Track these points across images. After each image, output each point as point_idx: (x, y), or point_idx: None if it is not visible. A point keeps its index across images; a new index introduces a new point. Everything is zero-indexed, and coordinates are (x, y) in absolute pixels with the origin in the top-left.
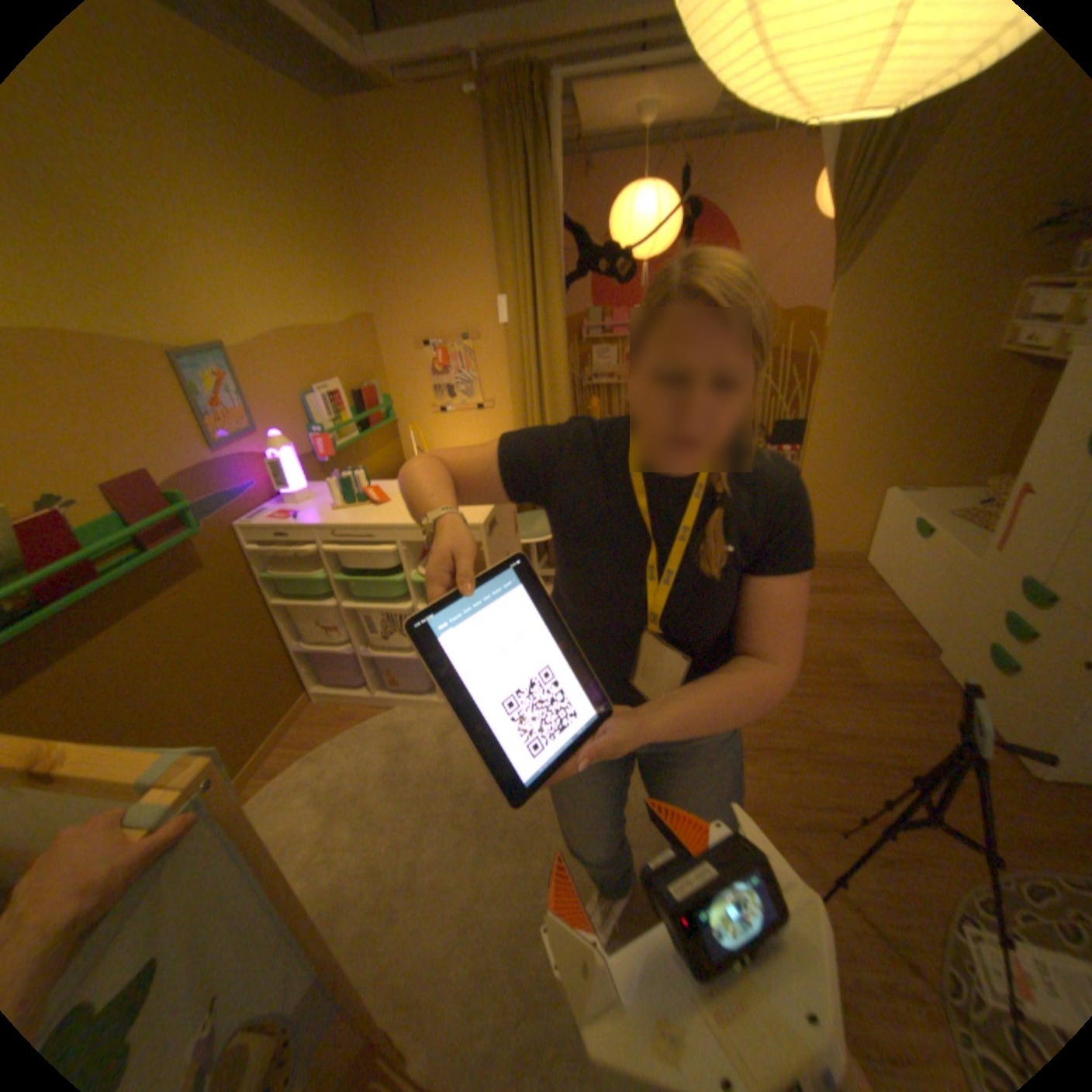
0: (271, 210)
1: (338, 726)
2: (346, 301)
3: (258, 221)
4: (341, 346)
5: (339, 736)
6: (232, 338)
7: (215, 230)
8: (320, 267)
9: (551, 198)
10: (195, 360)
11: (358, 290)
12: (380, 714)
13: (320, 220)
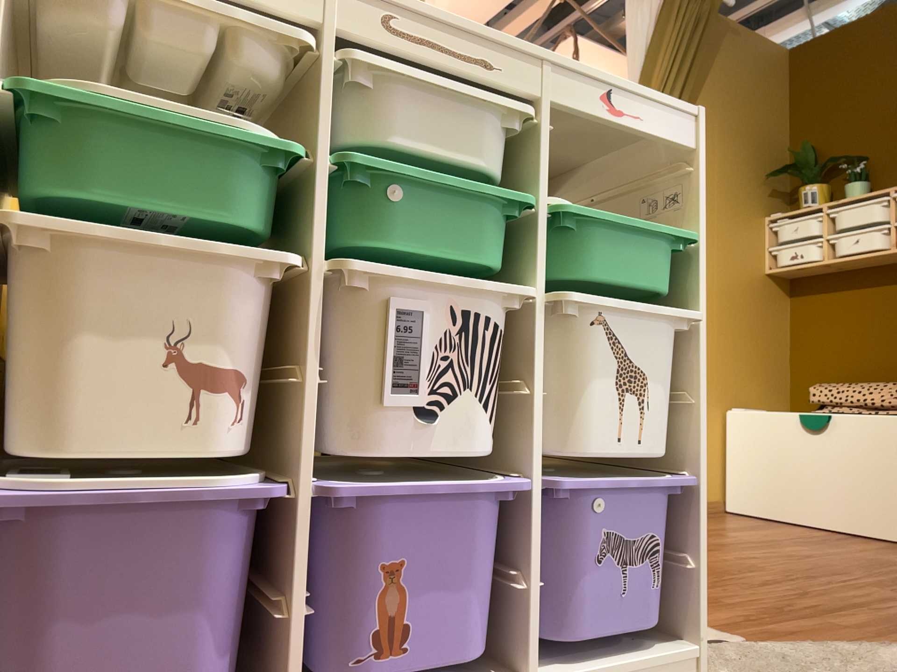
0: None
1: None
2: None
3: None
4: None
5: None
6: None
7: None
8: None
9: None
10: None
11: None
12: None
13: None
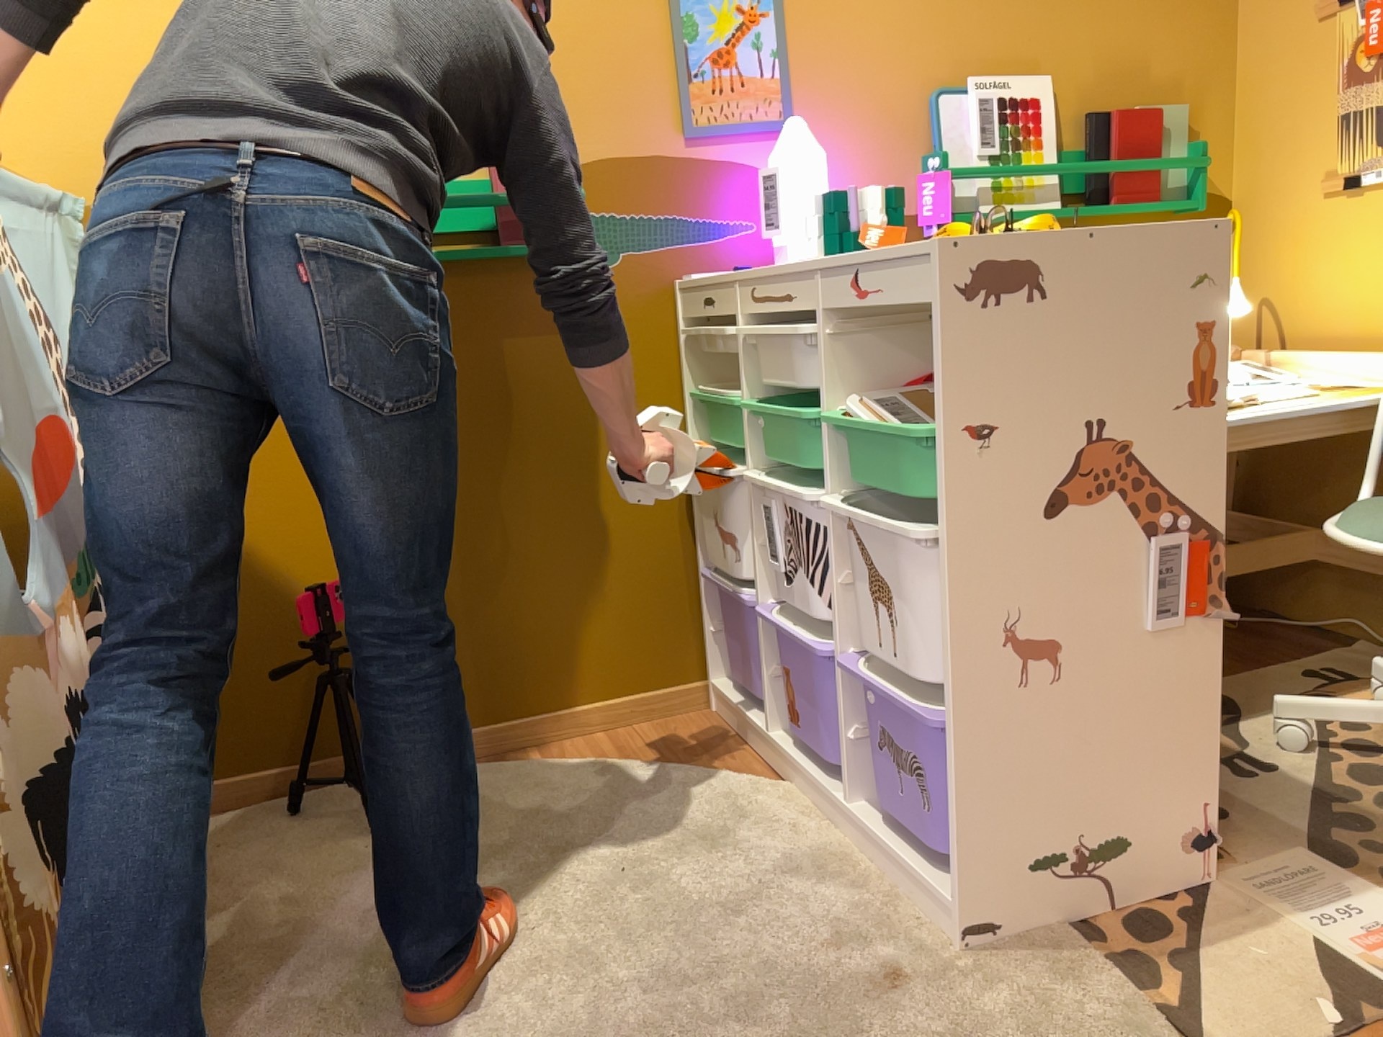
0: None
1: (693, 757)
2: None
3: None
4: (1094, 11)
5: (672, 767)
6: None
7: None
8: None
9: None
10: None
11: None
12: (760, 780)
13: None
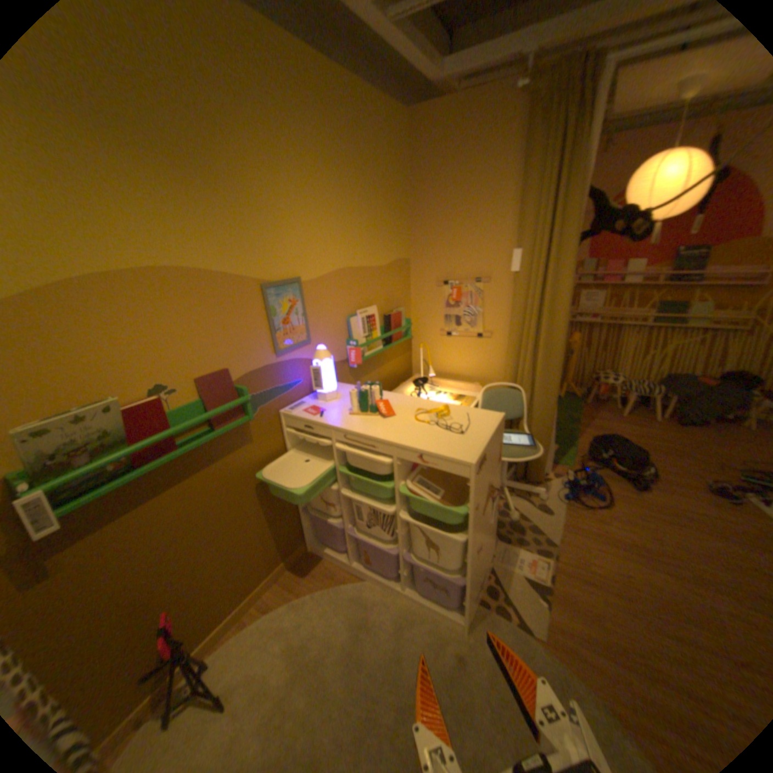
0: (354, 183)
1: (321, 581)
2: (393, 248)
3: (344, 191)
4: (383, 281)
5: (320, 592)
6: (308, 274)
7: (313, 197)
8: (380, 224)
9: (584, 165)
10: (279, 289)
11: (403, 240)
12: (353, 582)
13: (387, 190)
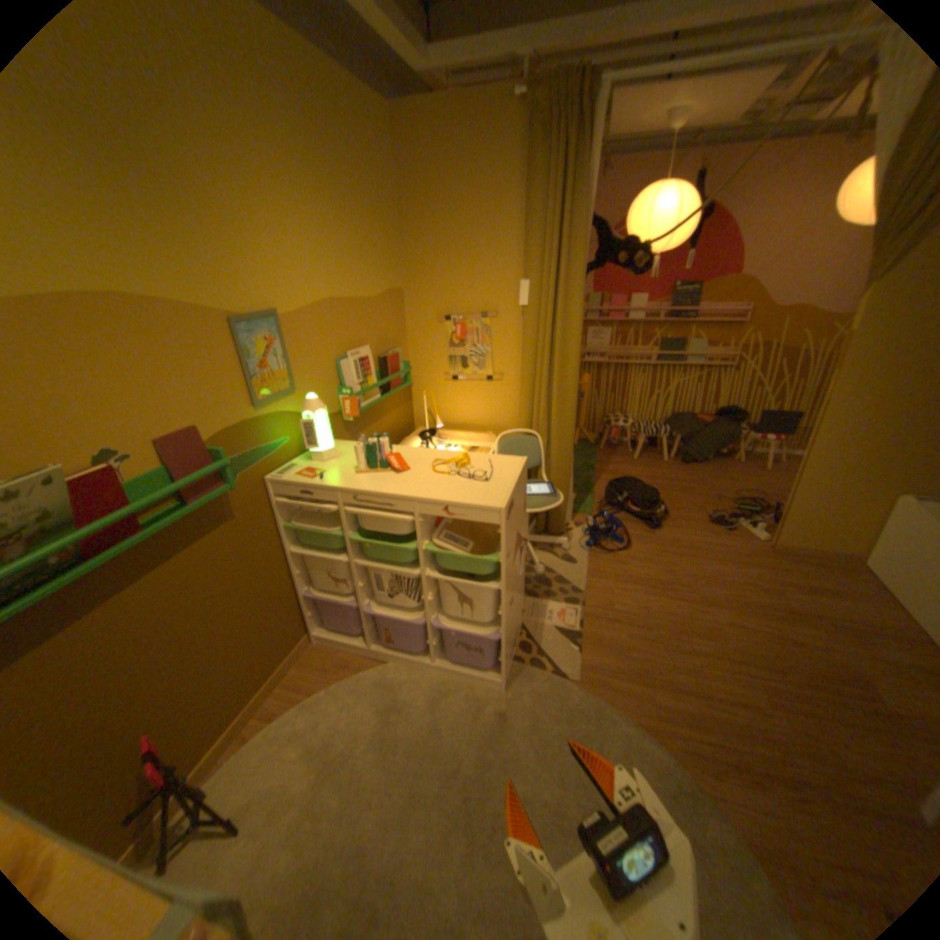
0: (332, 193)
1: (335, 673)
2: (383, 276)
3: (320, 202)
4: (374, 316)
5: (335, 685)
6: (285, 306)
7: (283, 208)
8: (366, 245)
9: (586, 192)
10: (252, 325)
11: (394, 267)
12: (374, 666)
13: (371, 204)
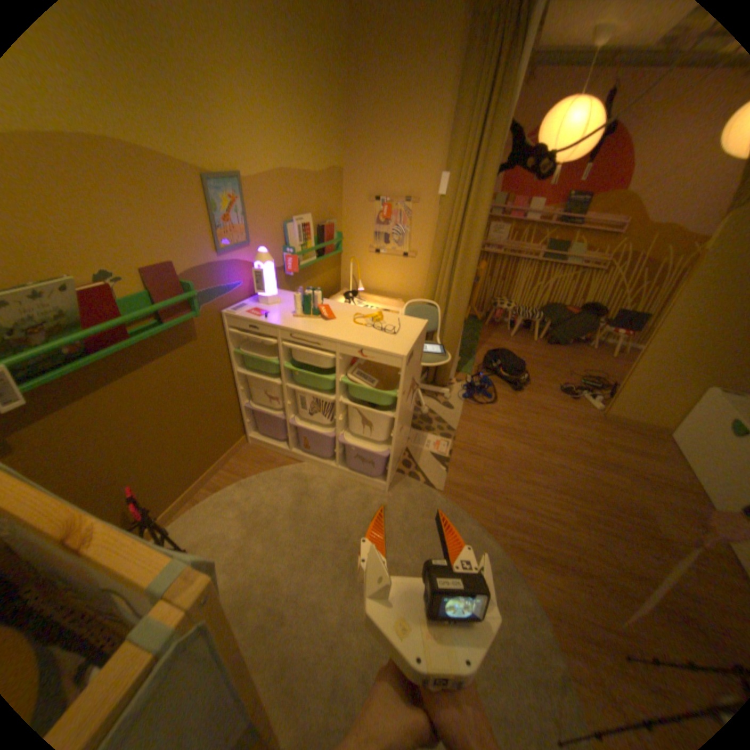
0: (292, 71)
1: (264, 465)
2: (328, 155)
3: (282, 79)
4: (317, 189)
5: (264, 473)
6: (247, 171)
7: (251, 81)
8: (317, 125)
9: (510, 98)
10: (219, 183)
11: (338, 148)
12: (293, 464)
13: (324, 86)
